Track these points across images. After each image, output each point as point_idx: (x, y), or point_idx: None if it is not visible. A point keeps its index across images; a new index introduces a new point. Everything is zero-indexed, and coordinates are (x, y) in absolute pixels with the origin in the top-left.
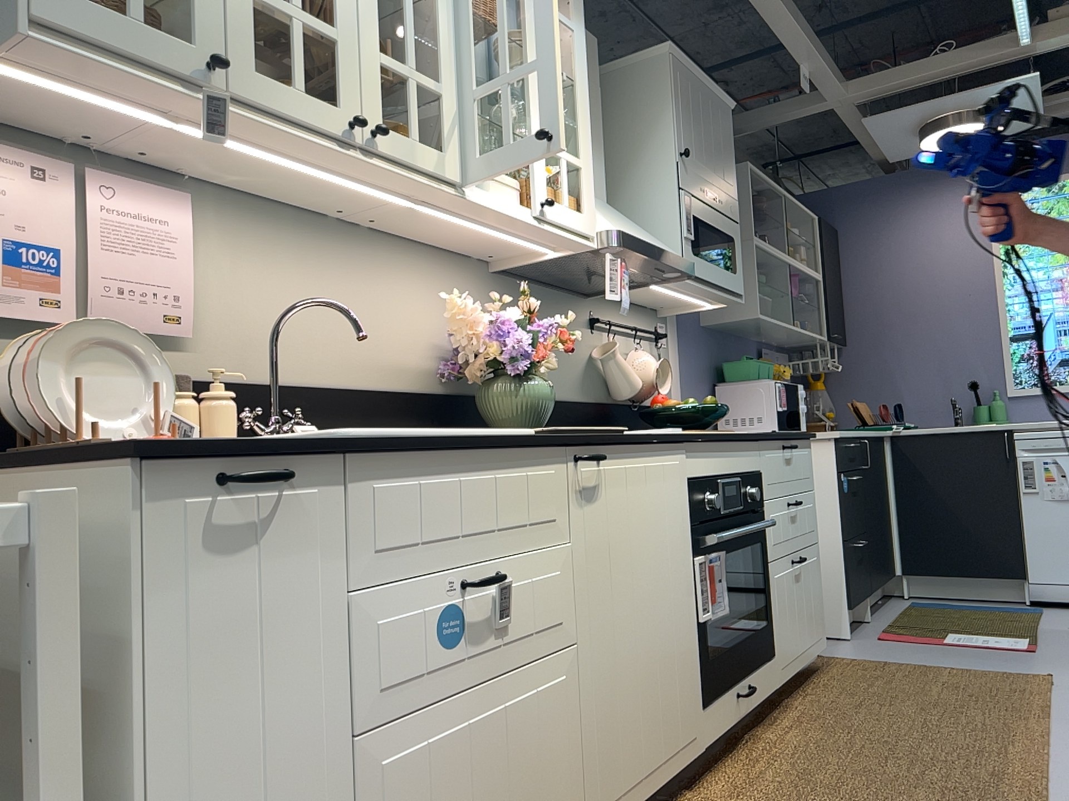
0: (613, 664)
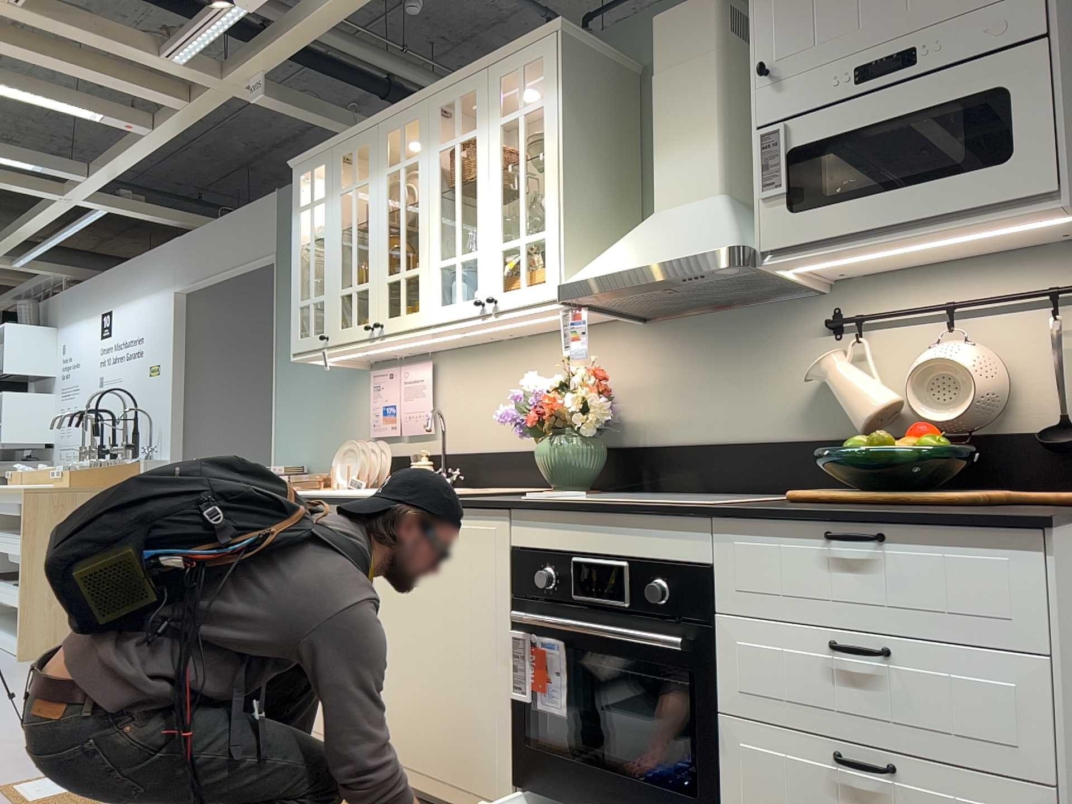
0: (400, 667)
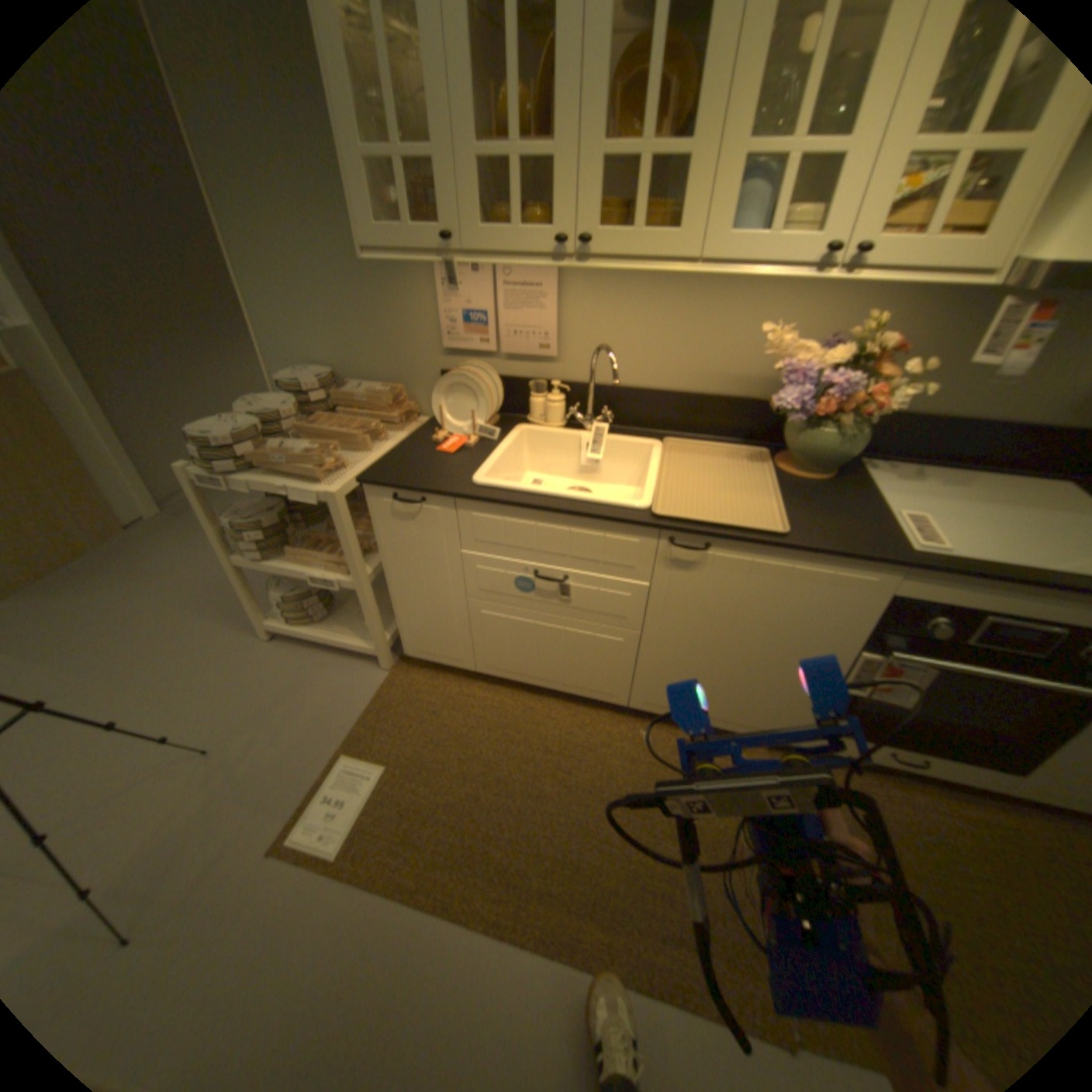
0: (683, 658)
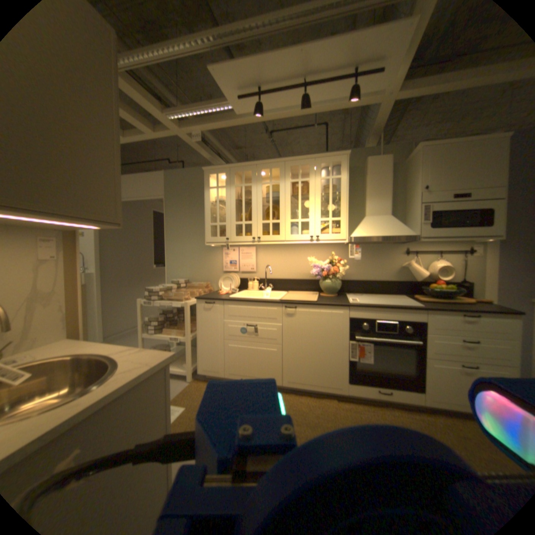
0: (296, 354)
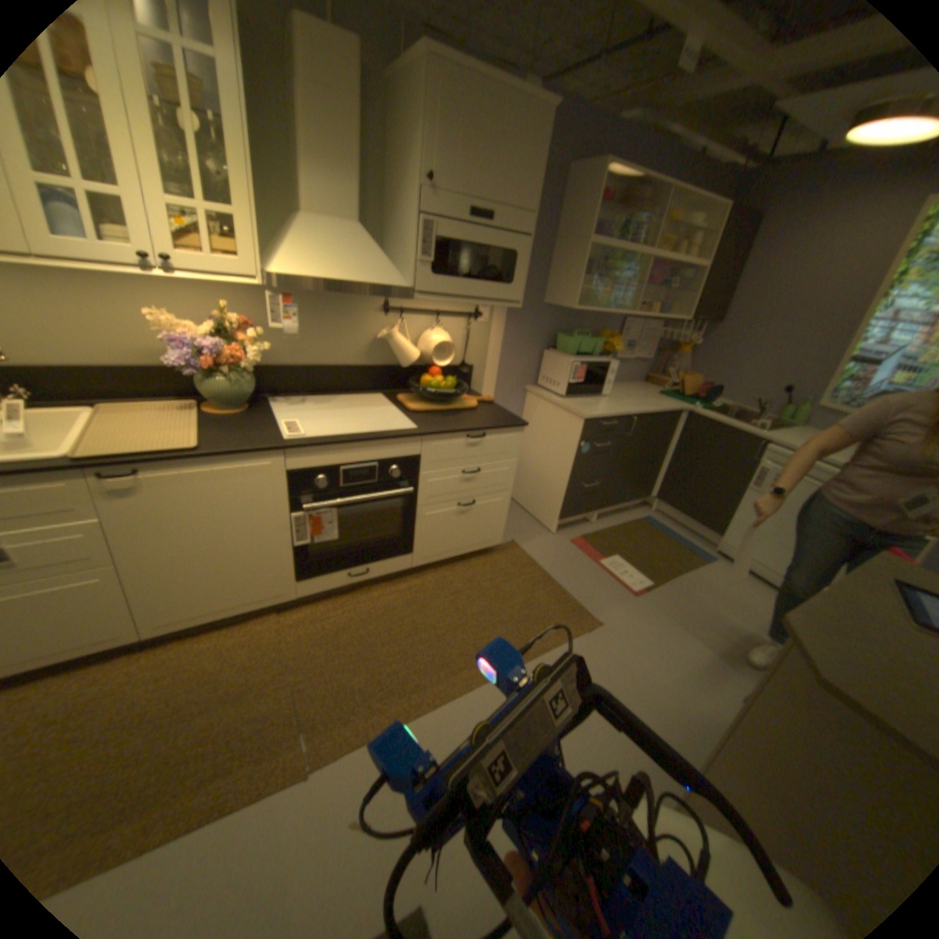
0: (167, 571)
